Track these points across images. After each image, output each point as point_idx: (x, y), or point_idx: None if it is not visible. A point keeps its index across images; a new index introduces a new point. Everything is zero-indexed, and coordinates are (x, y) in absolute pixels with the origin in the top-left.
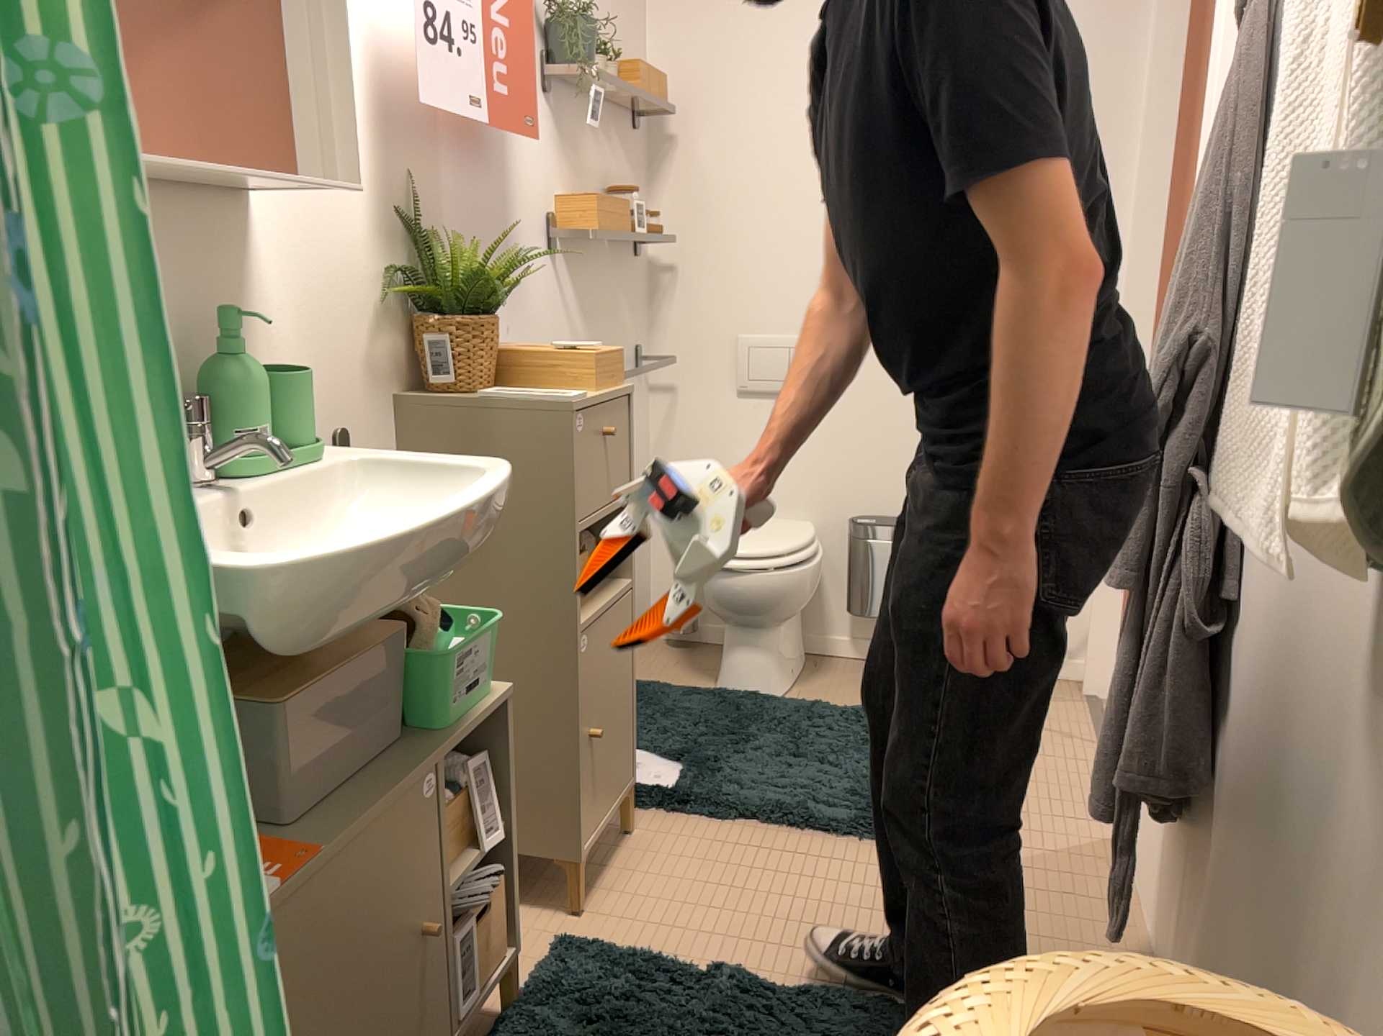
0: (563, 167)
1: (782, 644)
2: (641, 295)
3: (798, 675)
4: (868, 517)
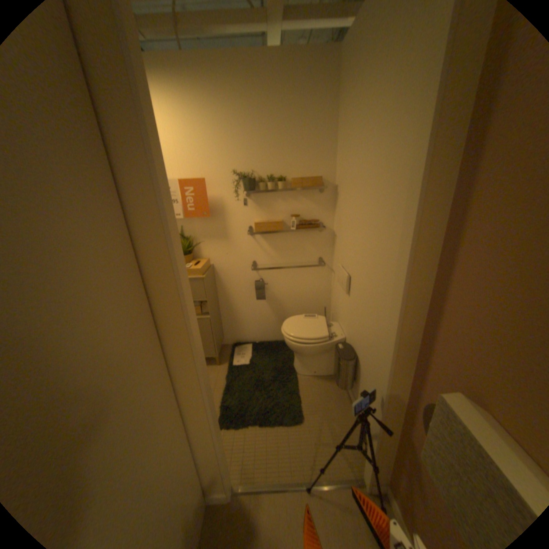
0: (258, 212)
1: (306, 362)
2: (324, 241)
3: (318, 374)
4: (350, 346)
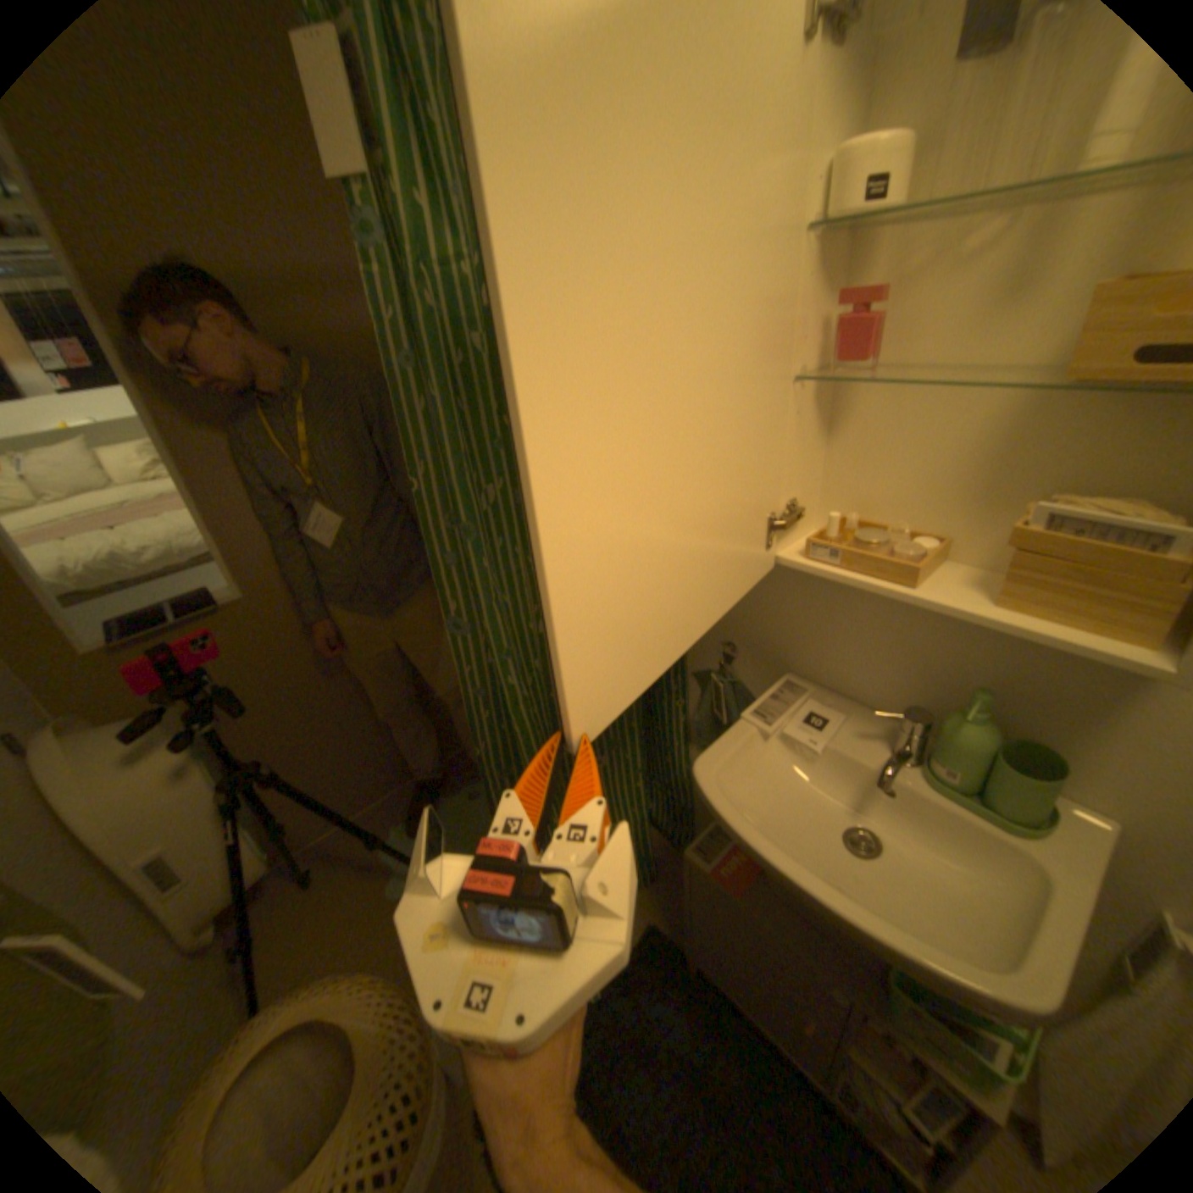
0: None
1: None
2: None
3: None
4: None
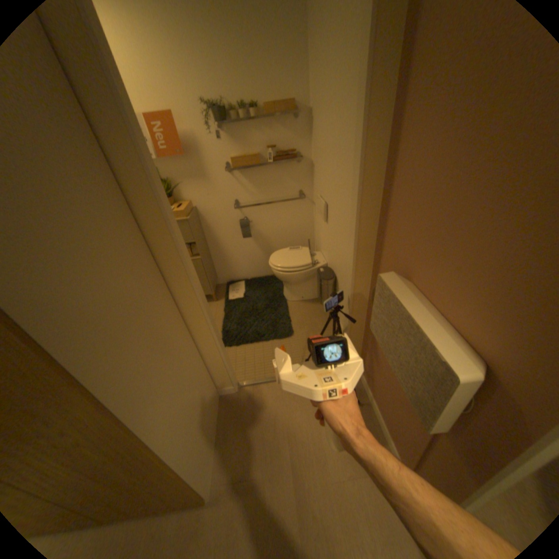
0: (233, 145)
1: (294, 289)
2: (303, 173)
3: (305, 299)
4: (329, 268)
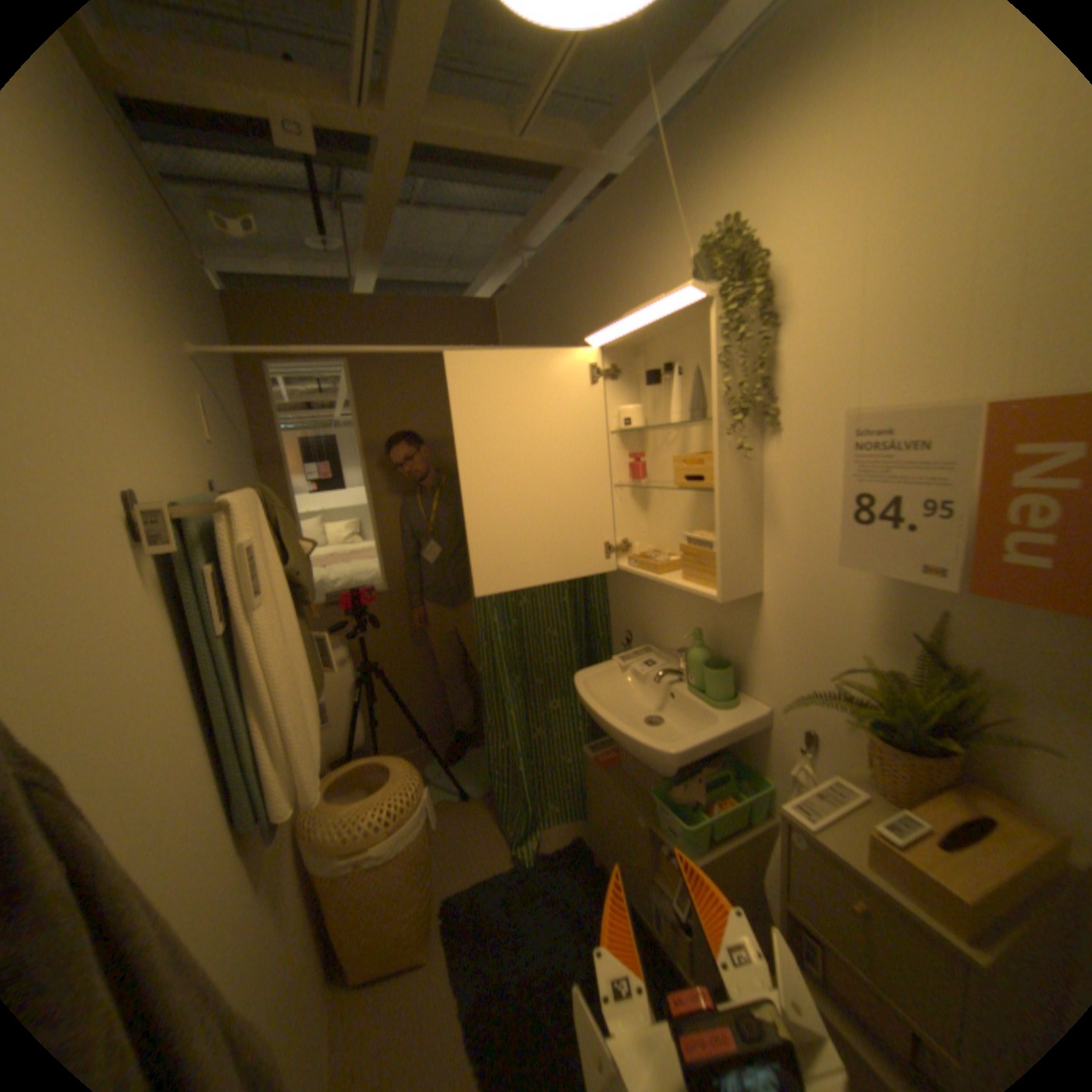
0: None
1: None
2: None
3: None
4: None
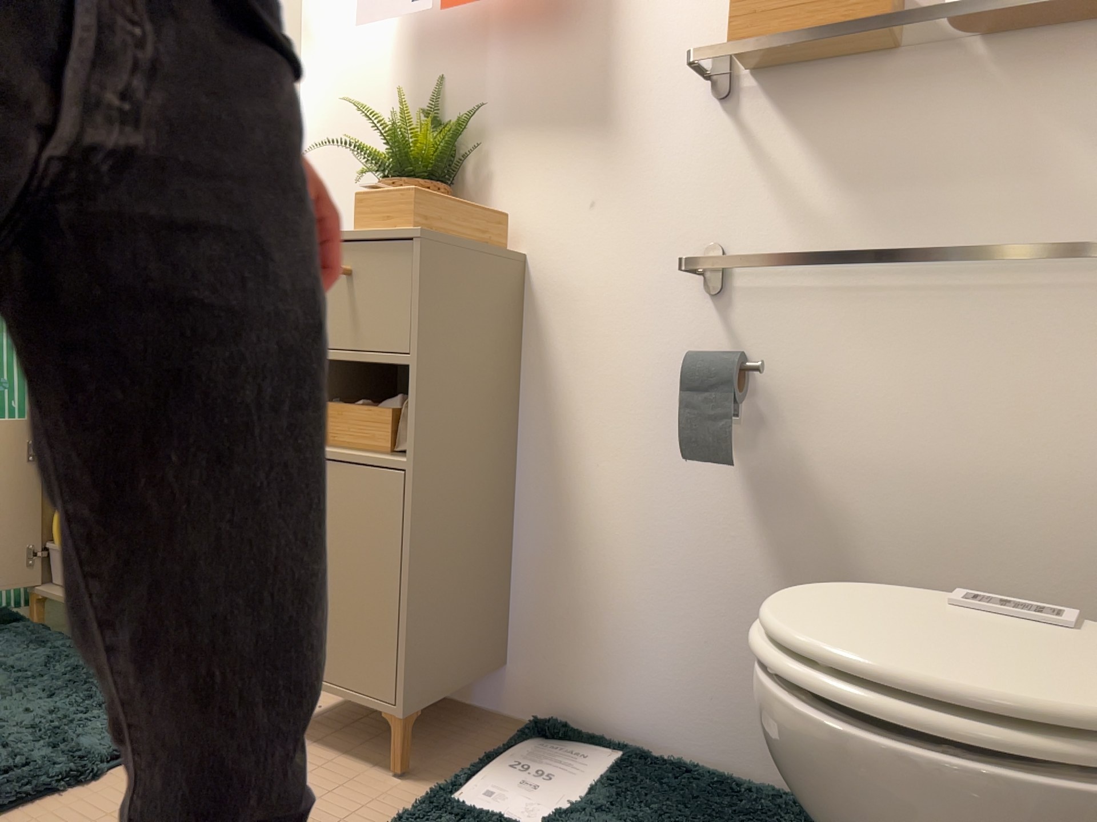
0: None
1: None
2: None
3: None
4: None
